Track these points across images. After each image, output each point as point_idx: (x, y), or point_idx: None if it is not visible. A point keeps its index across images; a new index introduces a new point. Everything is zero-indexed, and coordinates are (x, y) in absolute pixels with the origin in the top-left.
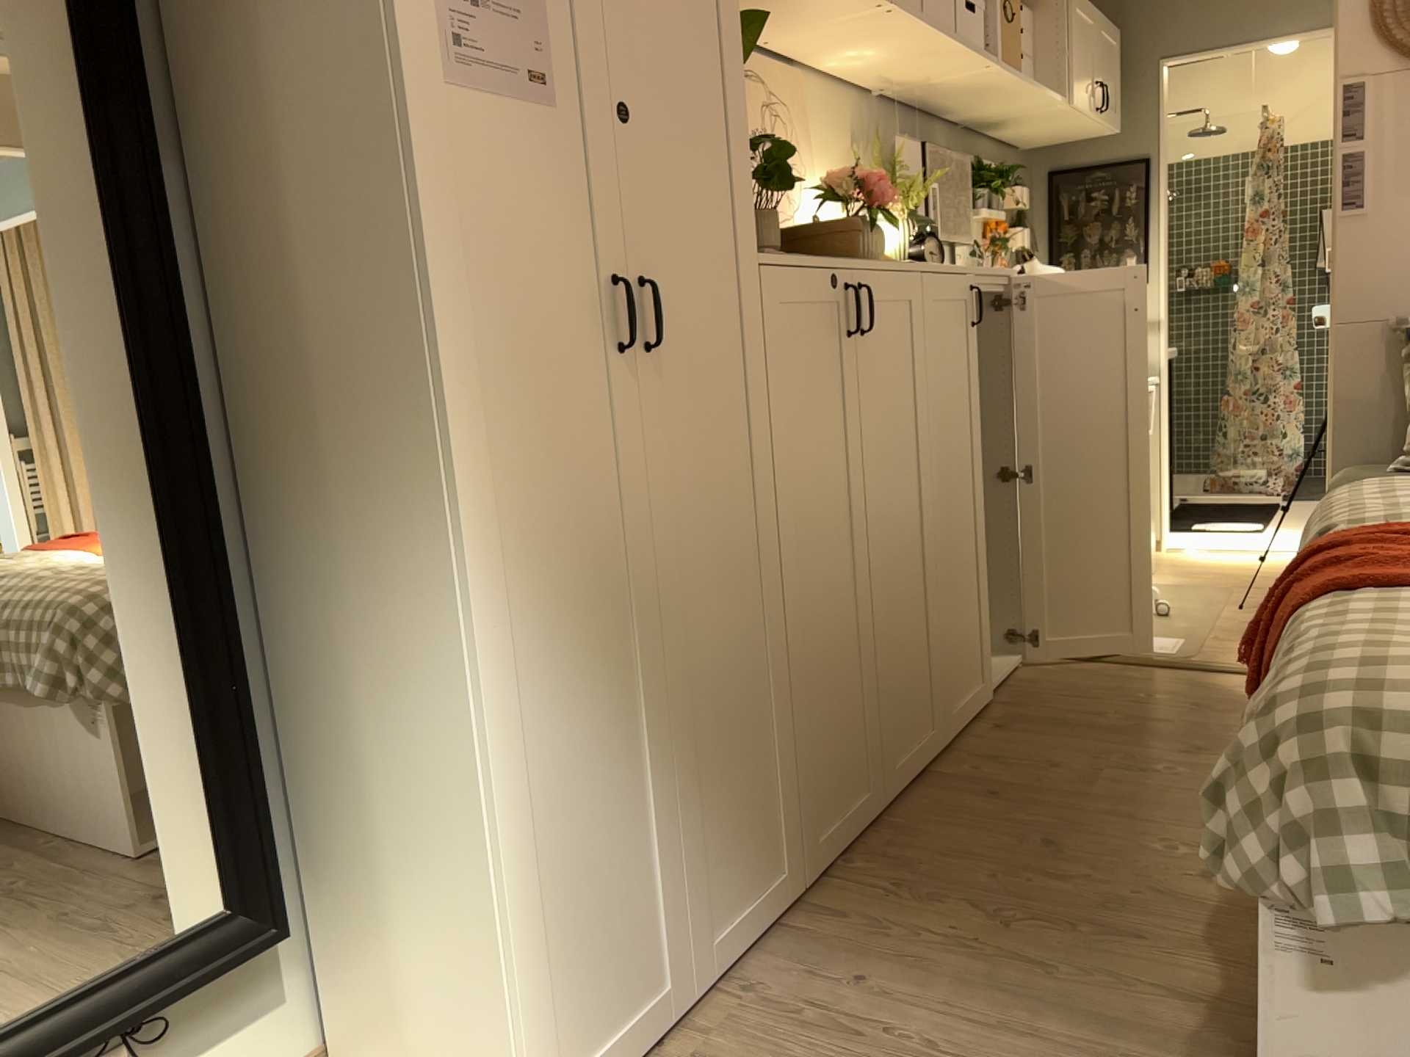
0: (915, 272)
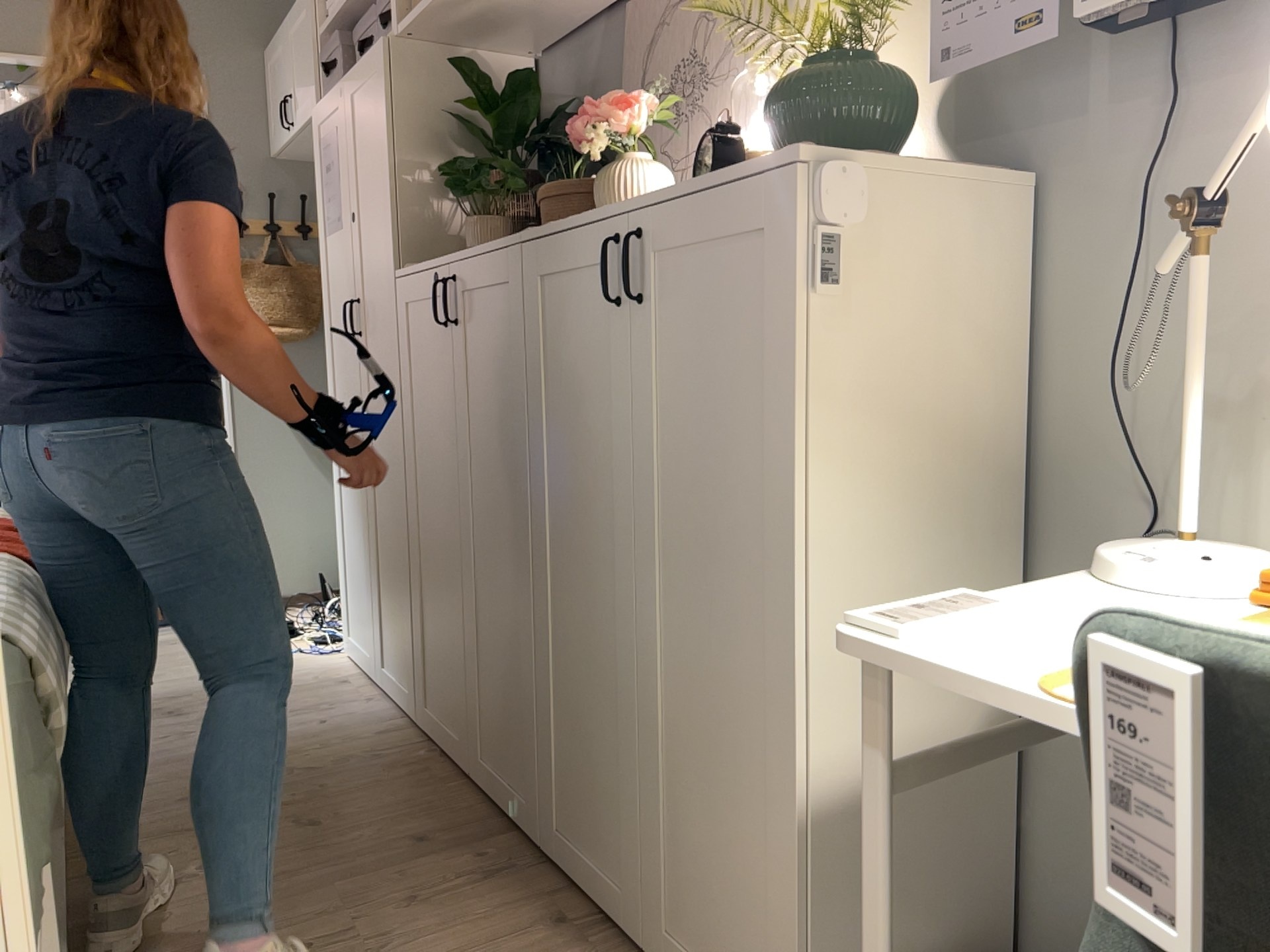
0: (508, 249)
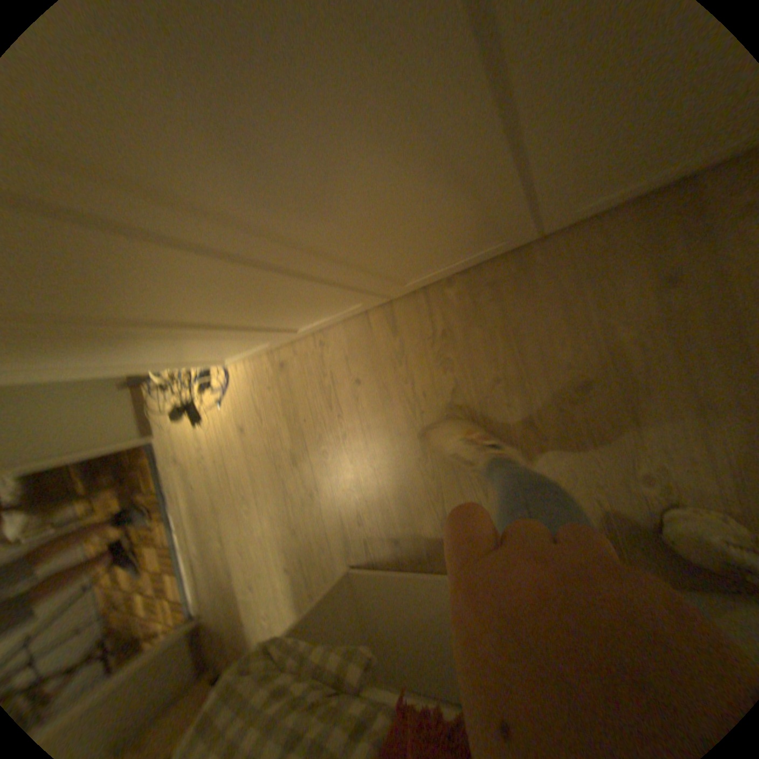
0: None
